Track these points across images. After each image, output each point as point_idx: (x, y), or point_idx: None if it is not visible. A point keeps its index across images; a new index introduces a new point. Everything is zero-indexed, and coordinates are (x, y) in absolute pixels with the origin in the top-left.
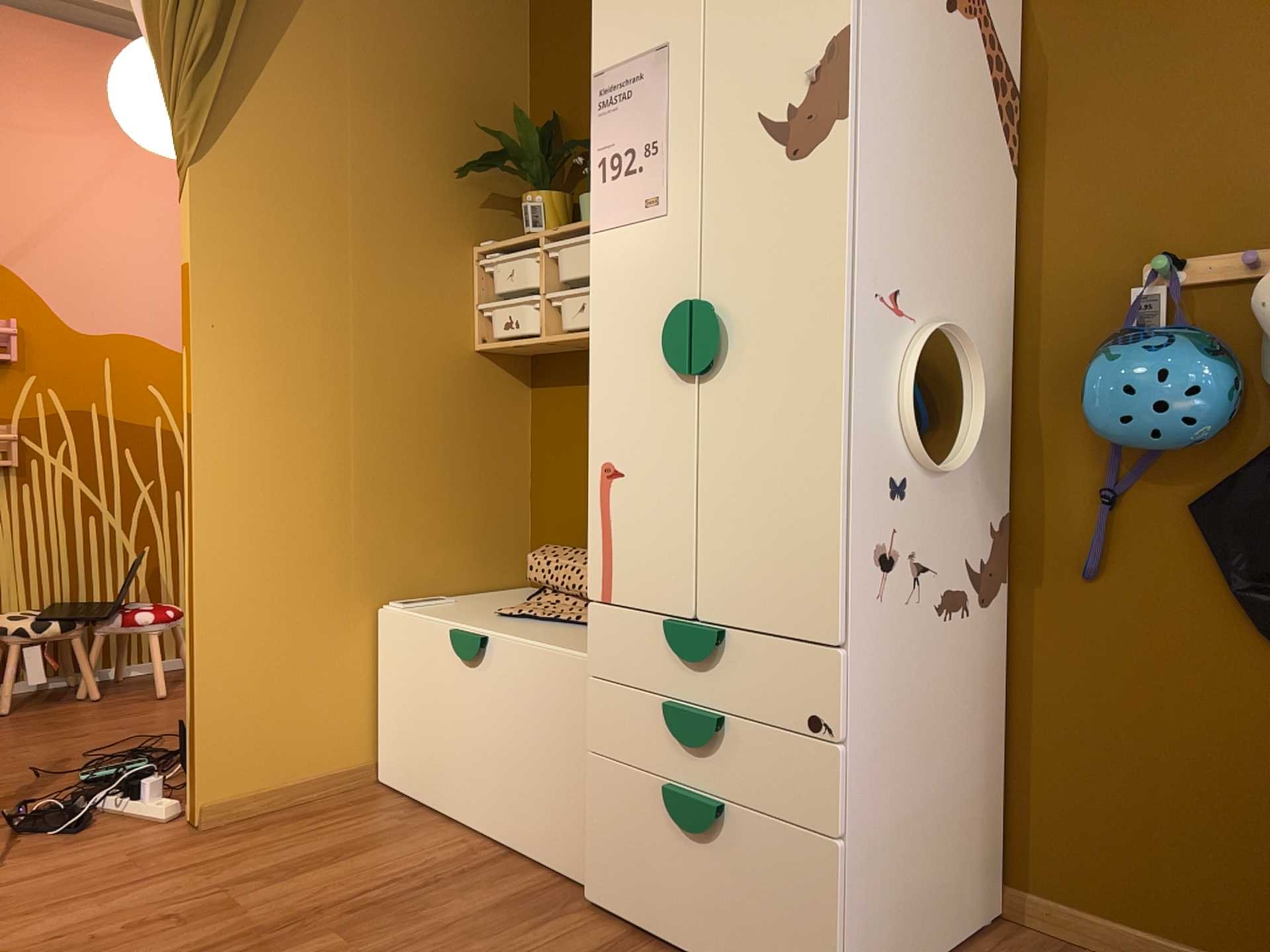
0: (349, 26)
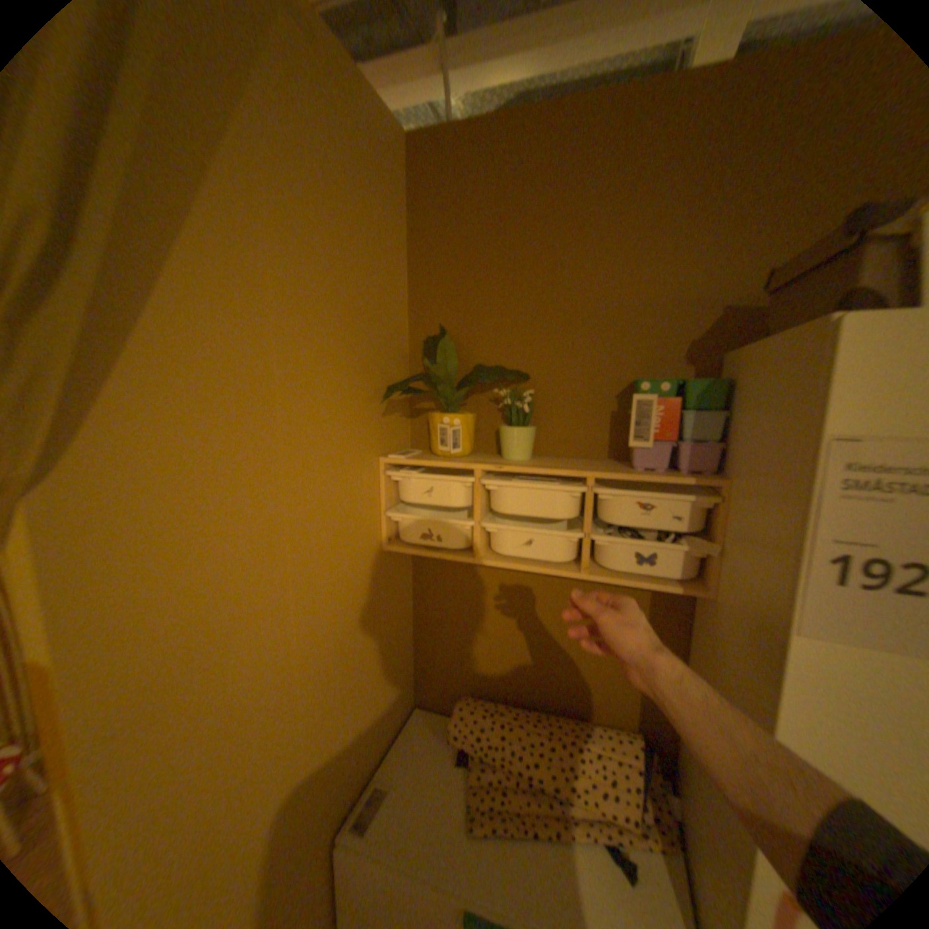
0: (264, 219)
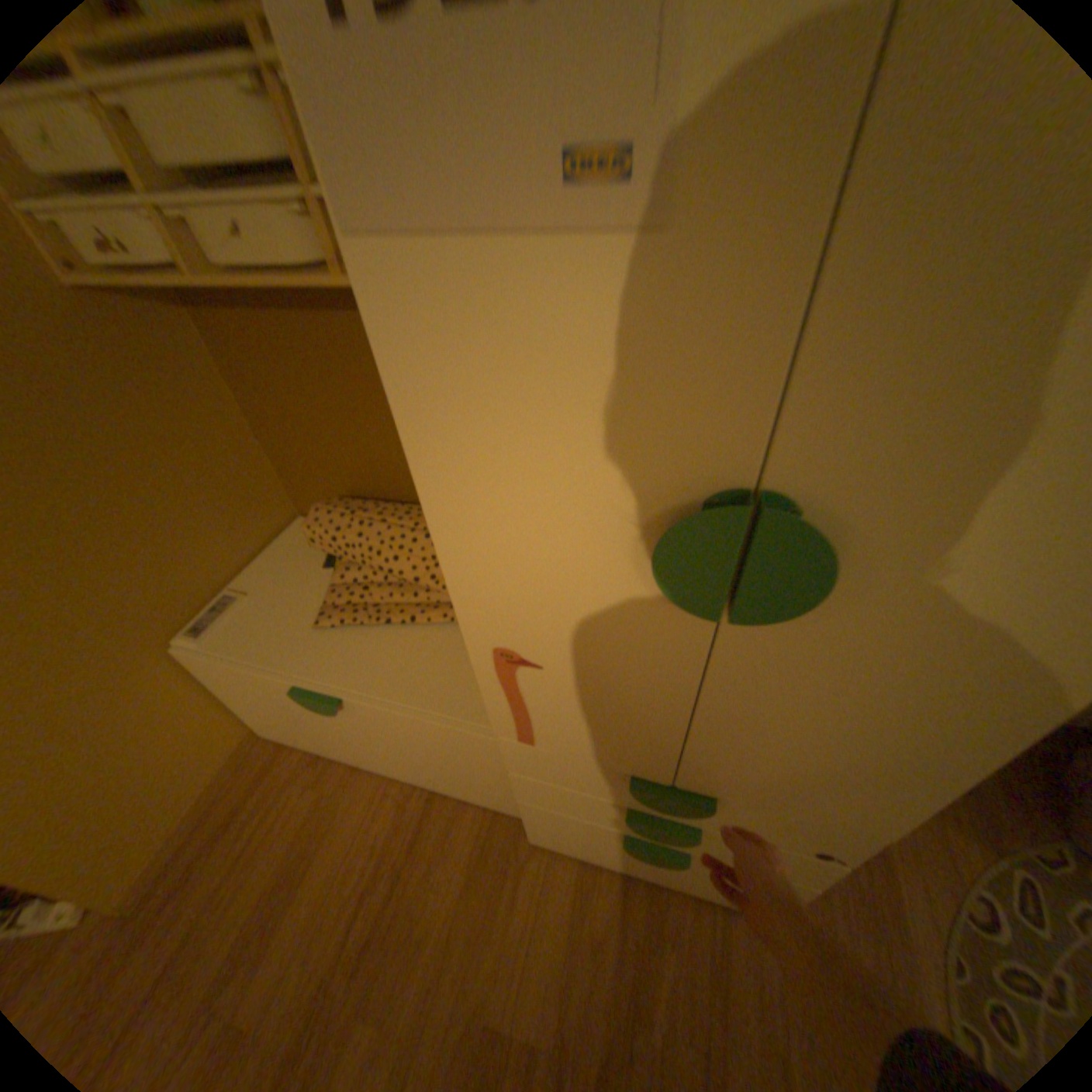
0: None
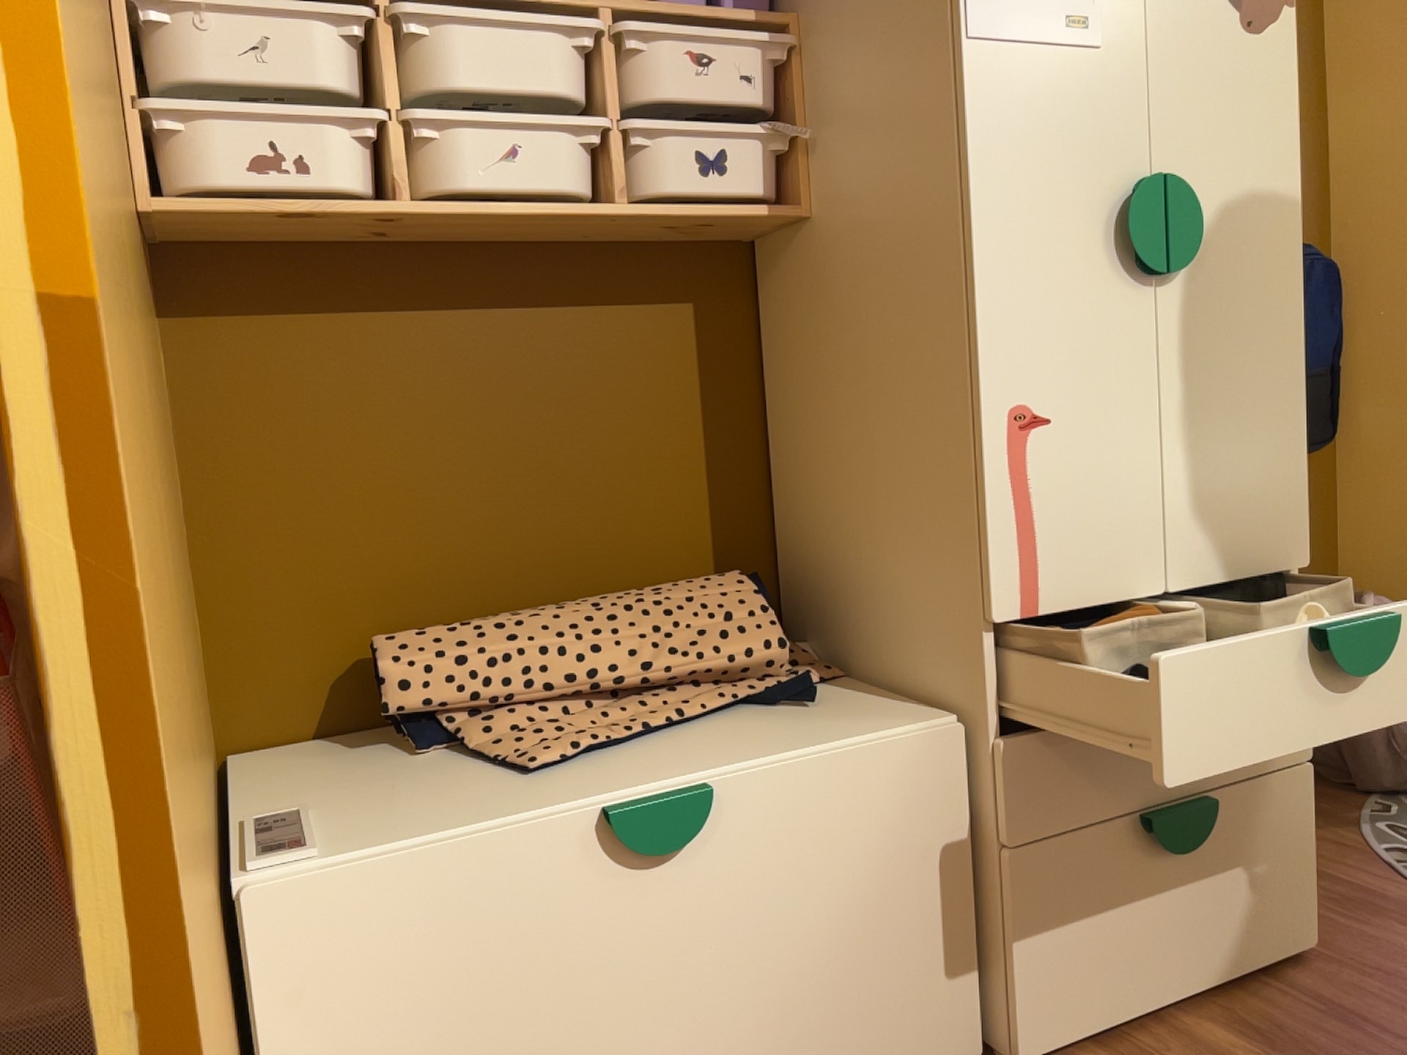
0: None
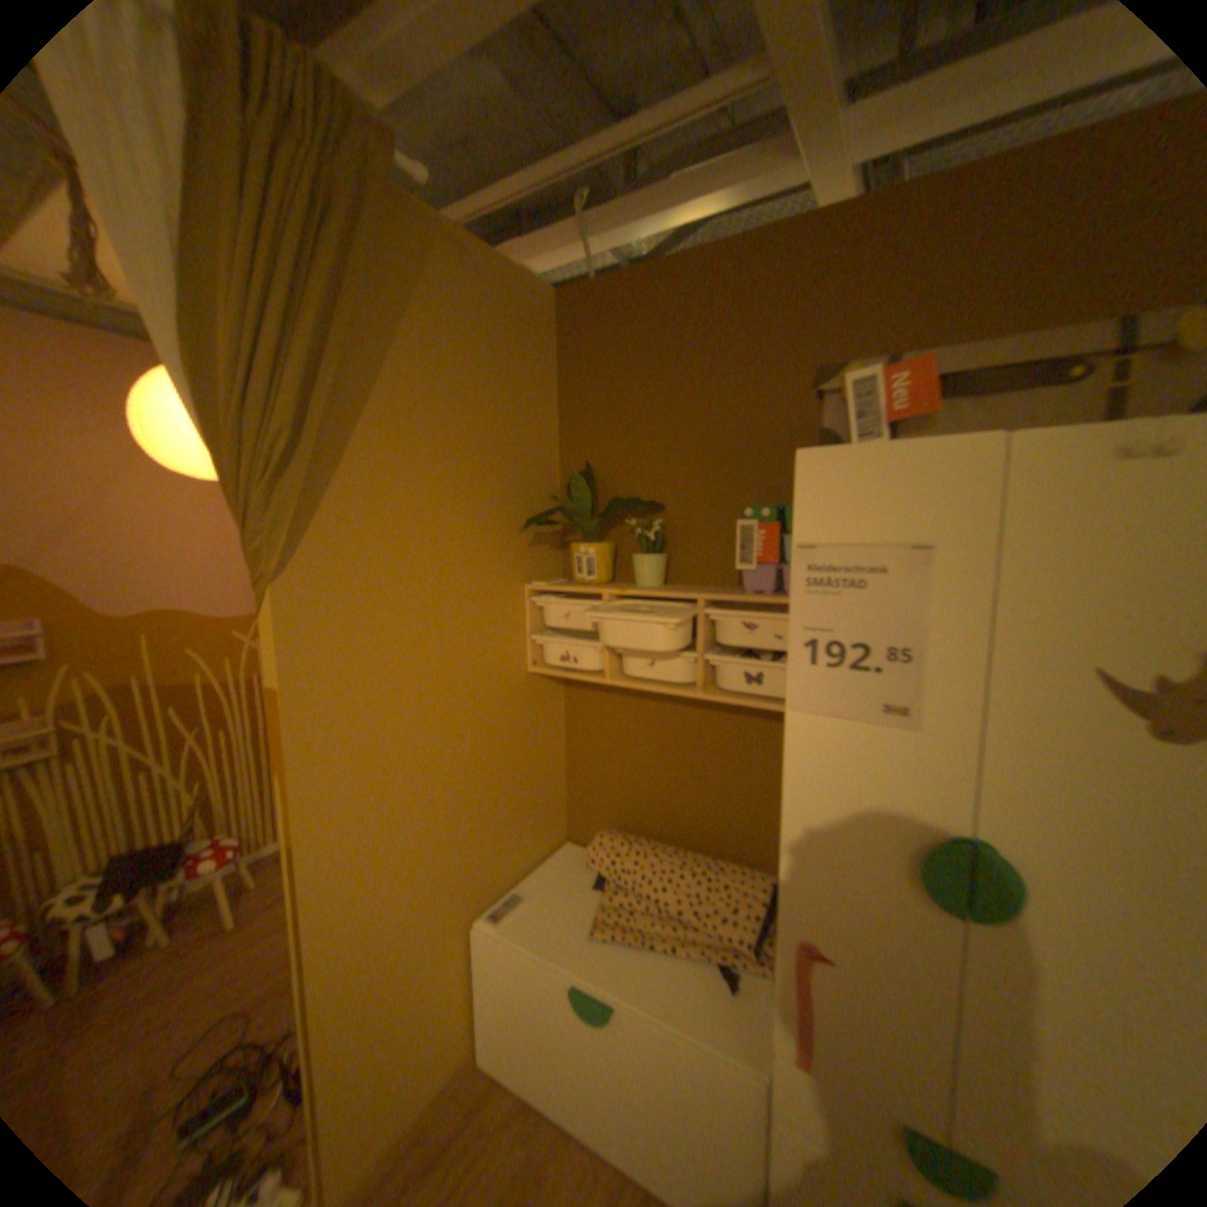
0: (419, 396)
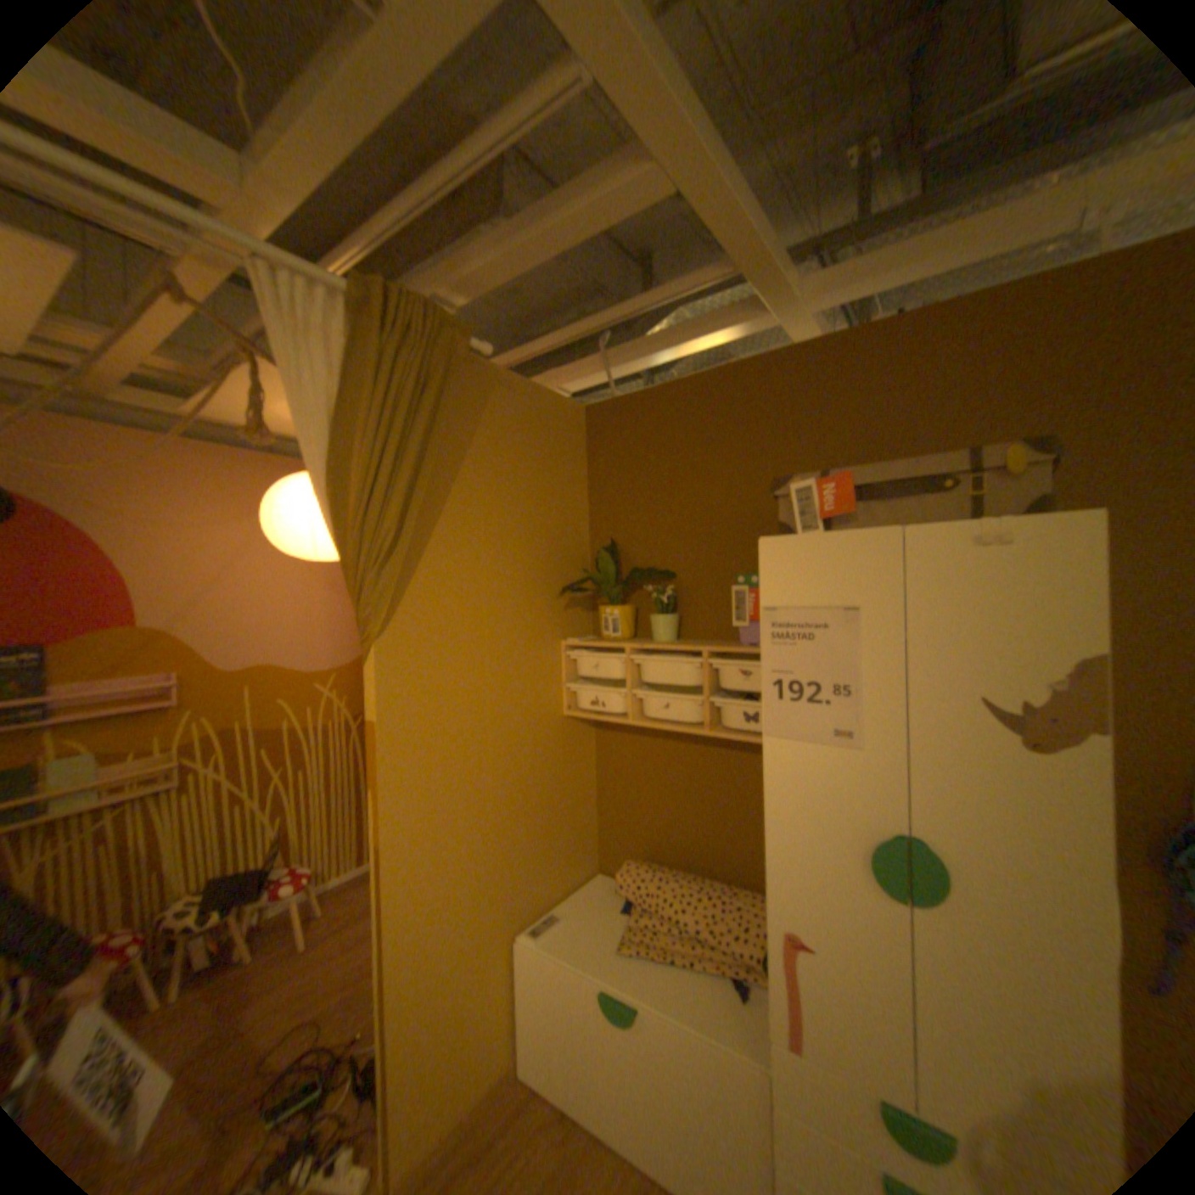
0: (481, 498)
